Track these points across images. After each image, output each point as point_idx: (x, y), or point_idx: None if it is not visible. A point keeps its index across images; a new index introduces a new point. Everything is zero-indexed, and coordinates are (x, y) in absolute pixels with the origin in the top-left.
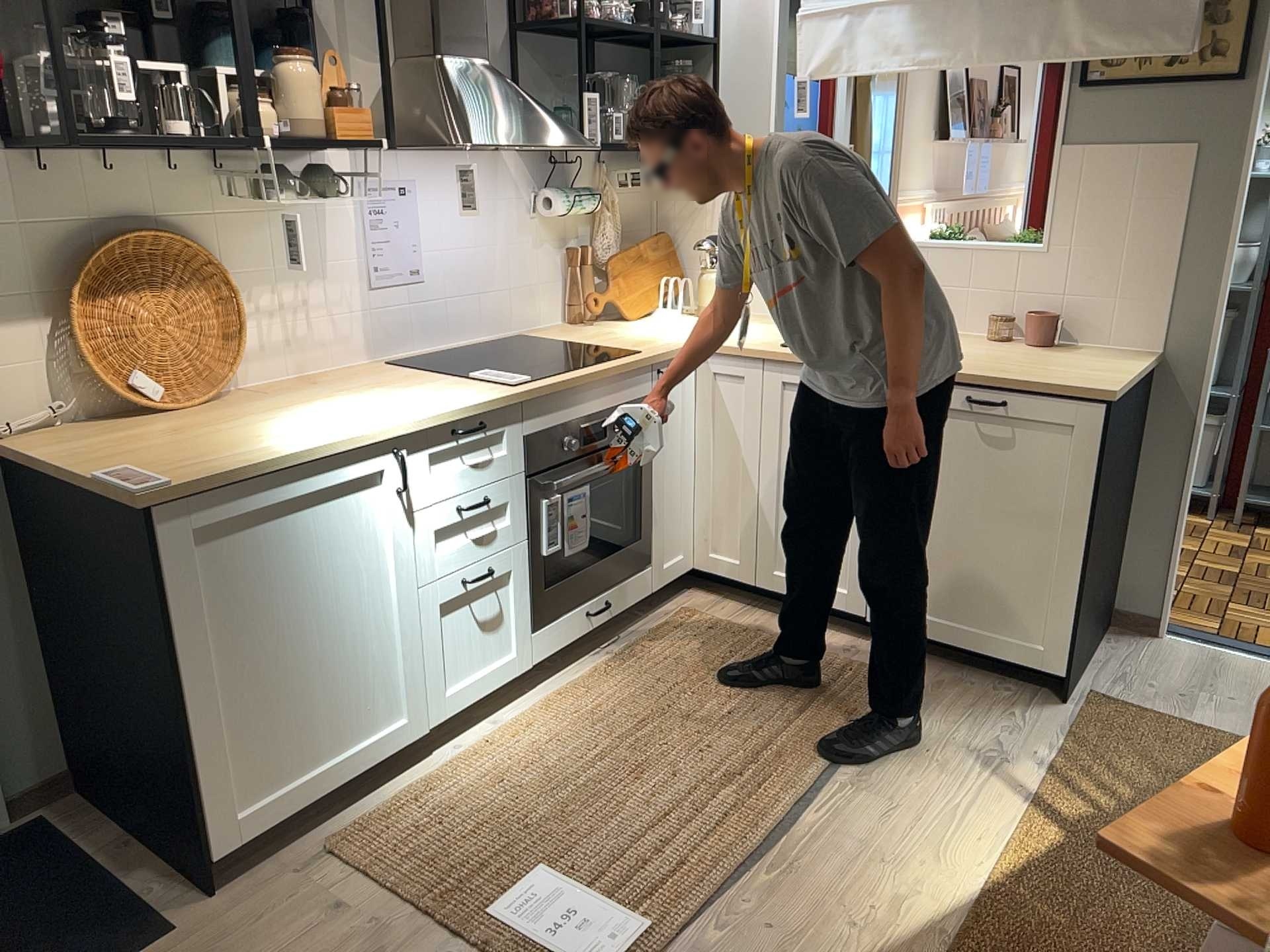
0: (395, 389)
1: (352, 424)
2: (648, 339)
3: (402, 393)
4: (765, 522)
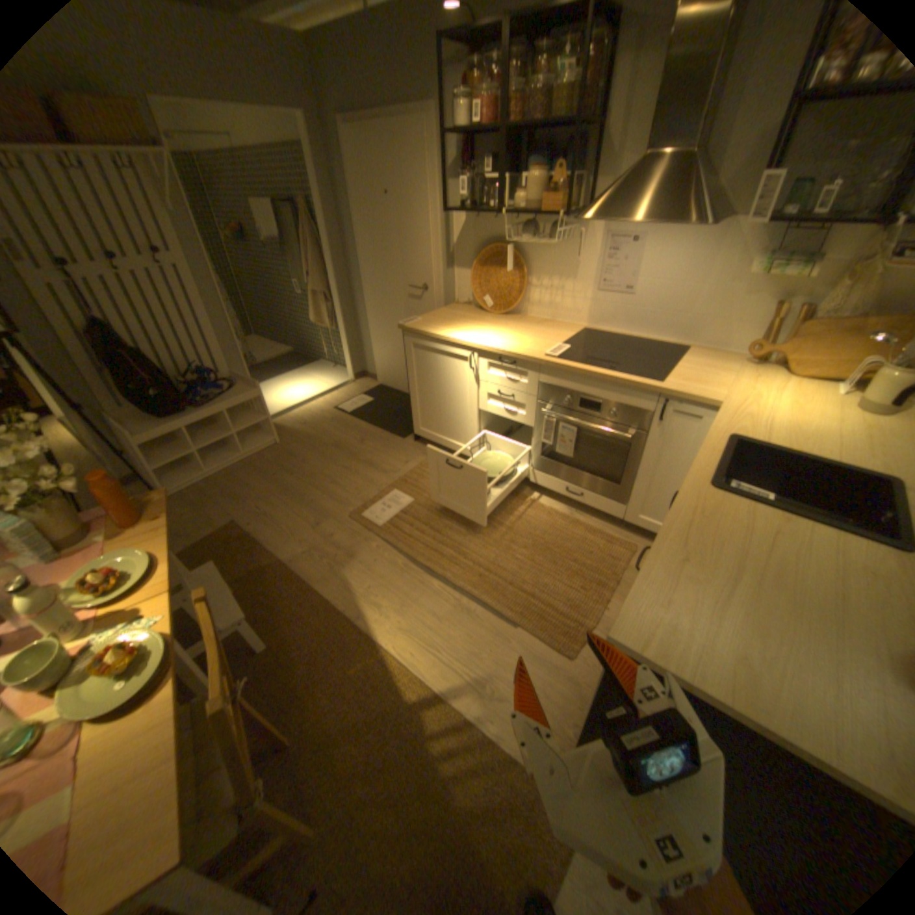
0: (533, 336)
1: (472, 336)
2: (714, 384)
3: (526, 338)
4: None
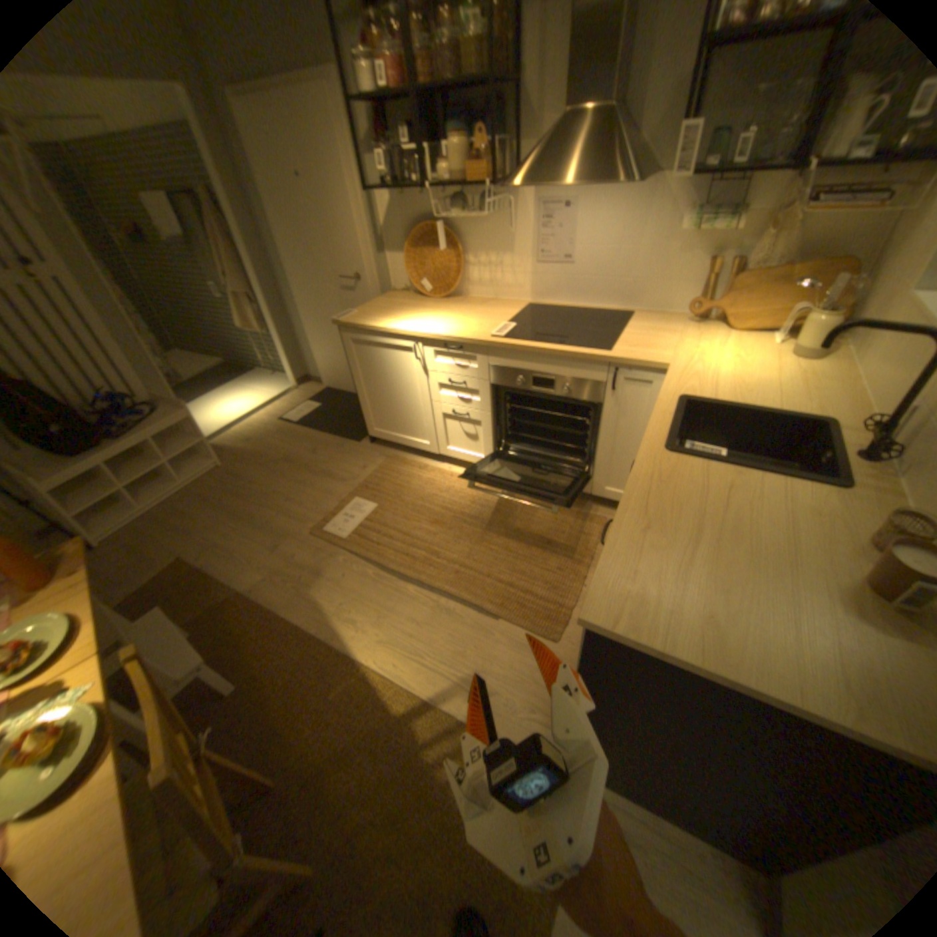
0: (477, 318)
1: (413, 325)
2: (660, 347)
3: (471, 320)
4: None
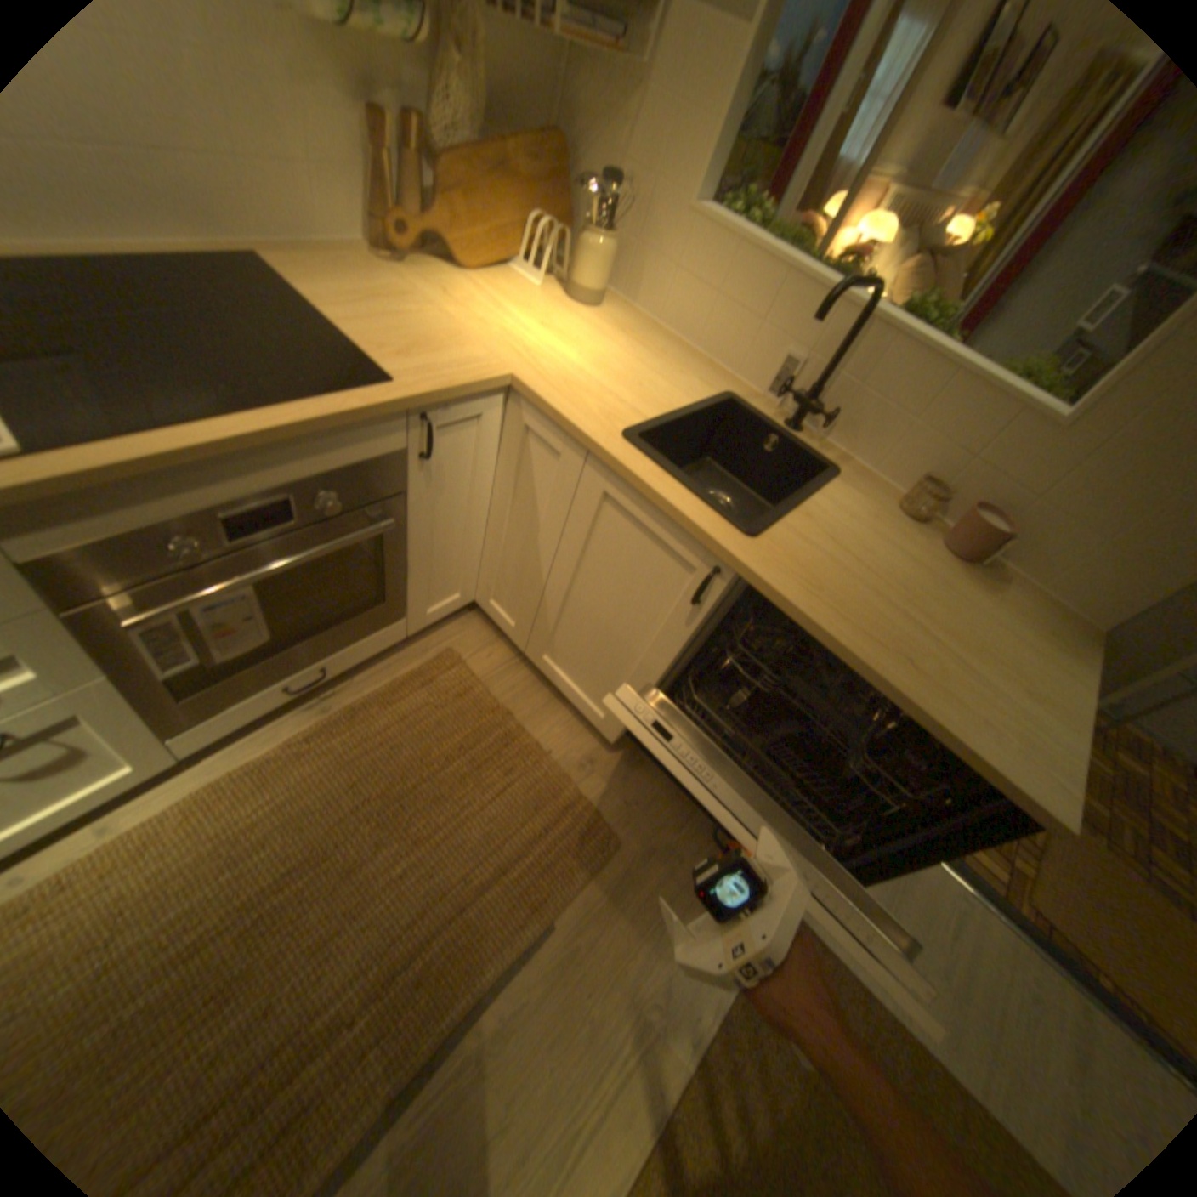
0: None
1: None
2: (444, 337)
3: None
4: (544, 611)
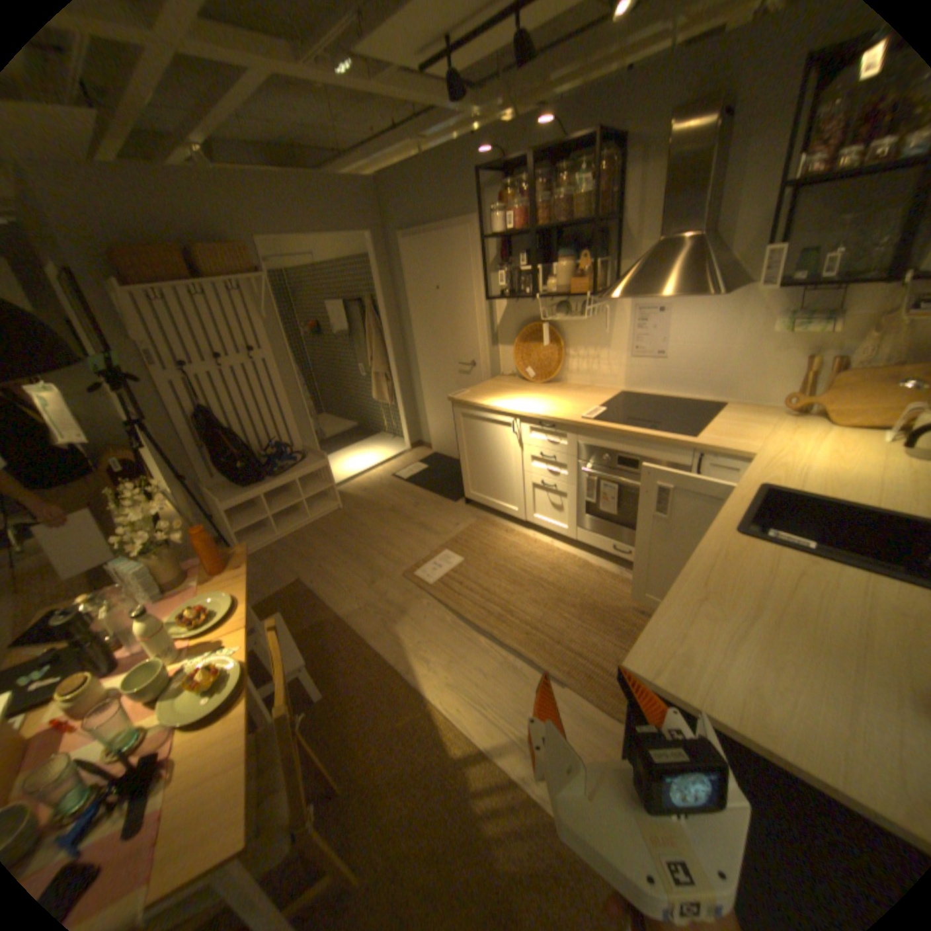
0: (571, 401)
1: (513, 404)
2: (749, 437)
3: (565, 403)
4: None
